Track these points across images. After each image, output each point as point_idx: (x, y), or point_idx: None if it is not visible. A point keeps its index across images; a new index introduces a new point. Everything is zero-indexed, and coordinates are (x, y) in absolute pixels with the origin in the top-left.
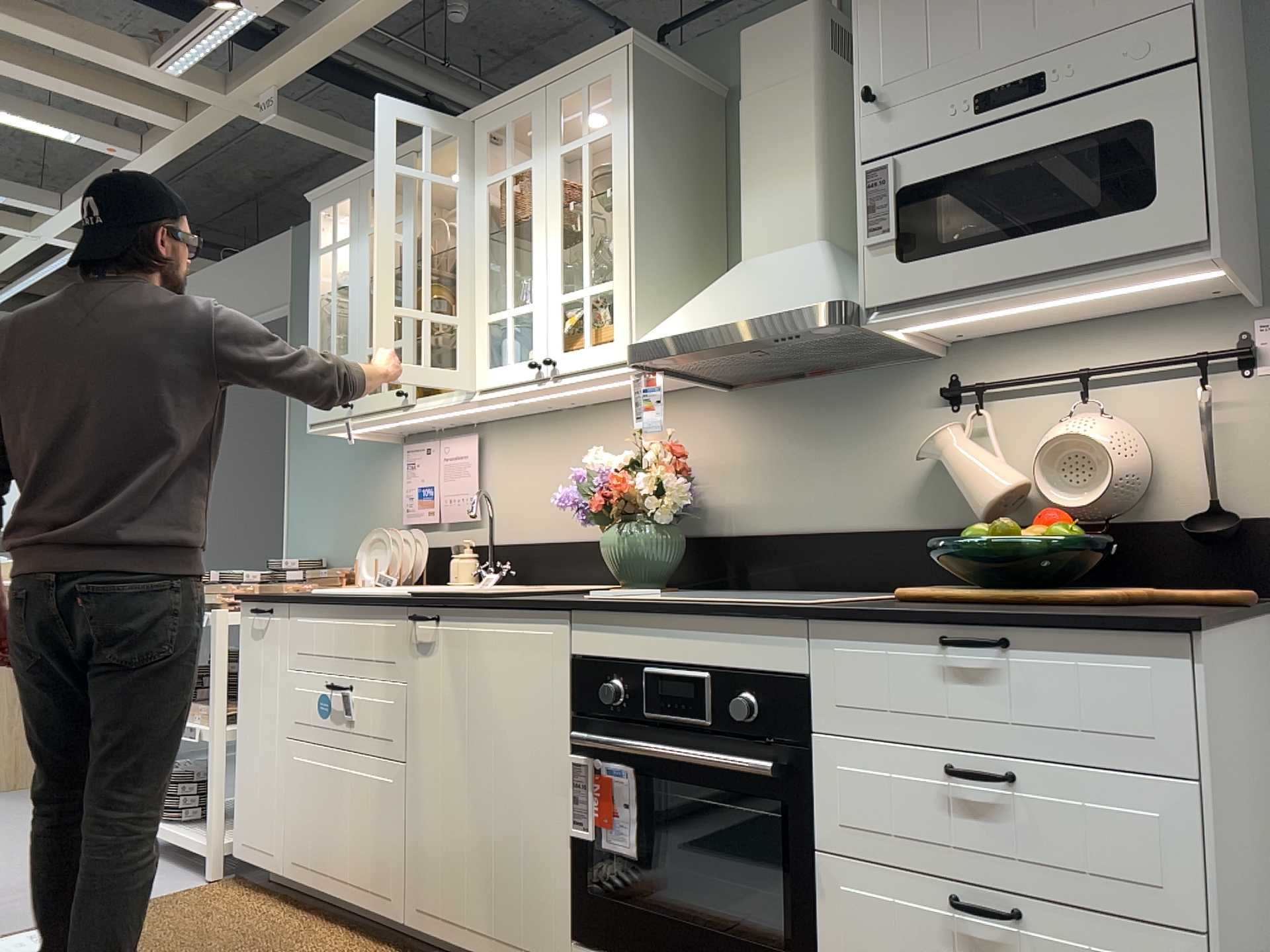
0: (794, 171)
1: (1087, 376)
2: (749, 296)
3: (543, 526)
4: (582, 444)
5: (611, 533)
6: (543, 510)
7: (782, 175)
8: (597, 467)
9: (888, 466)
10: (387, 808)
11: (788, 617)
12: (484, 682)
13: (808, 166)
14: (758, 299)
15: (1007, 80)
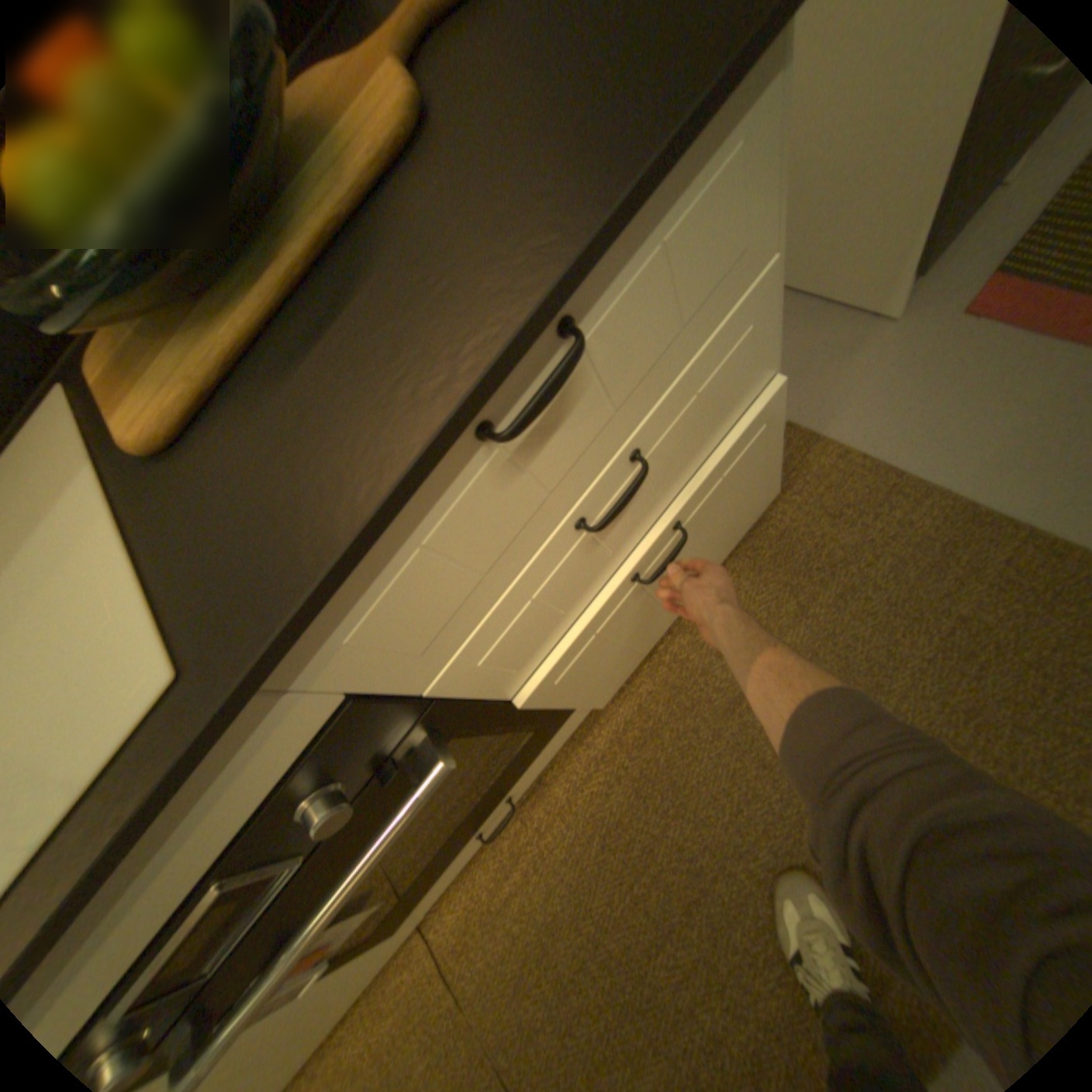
0: None
1: None
2: None
3: None
4: None
5: None
6: None
7: None
8: None
9: None
10: None
11: (204, 746)
12: None
13: None
14: None
15: None
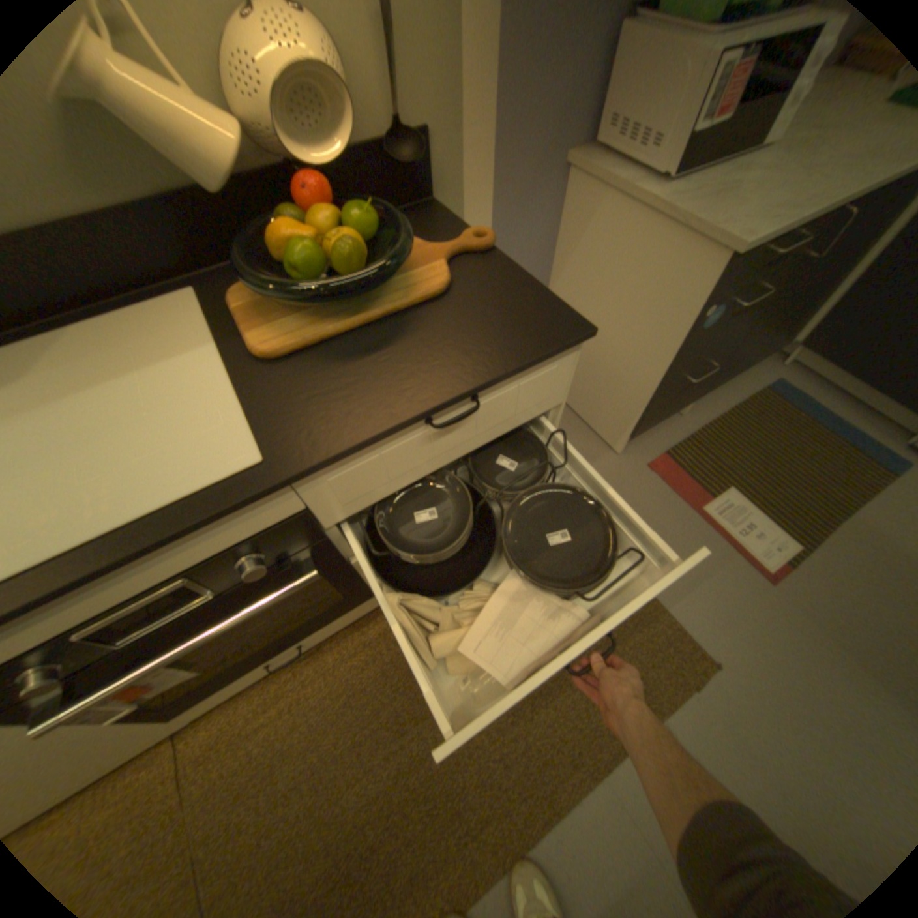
0: None
1: None
2: None
3: None
4: None
5: None
6: None
7: None
8: None
9: None
10: None
11: (265, 494)
12: None
13: None
14: None
15: None
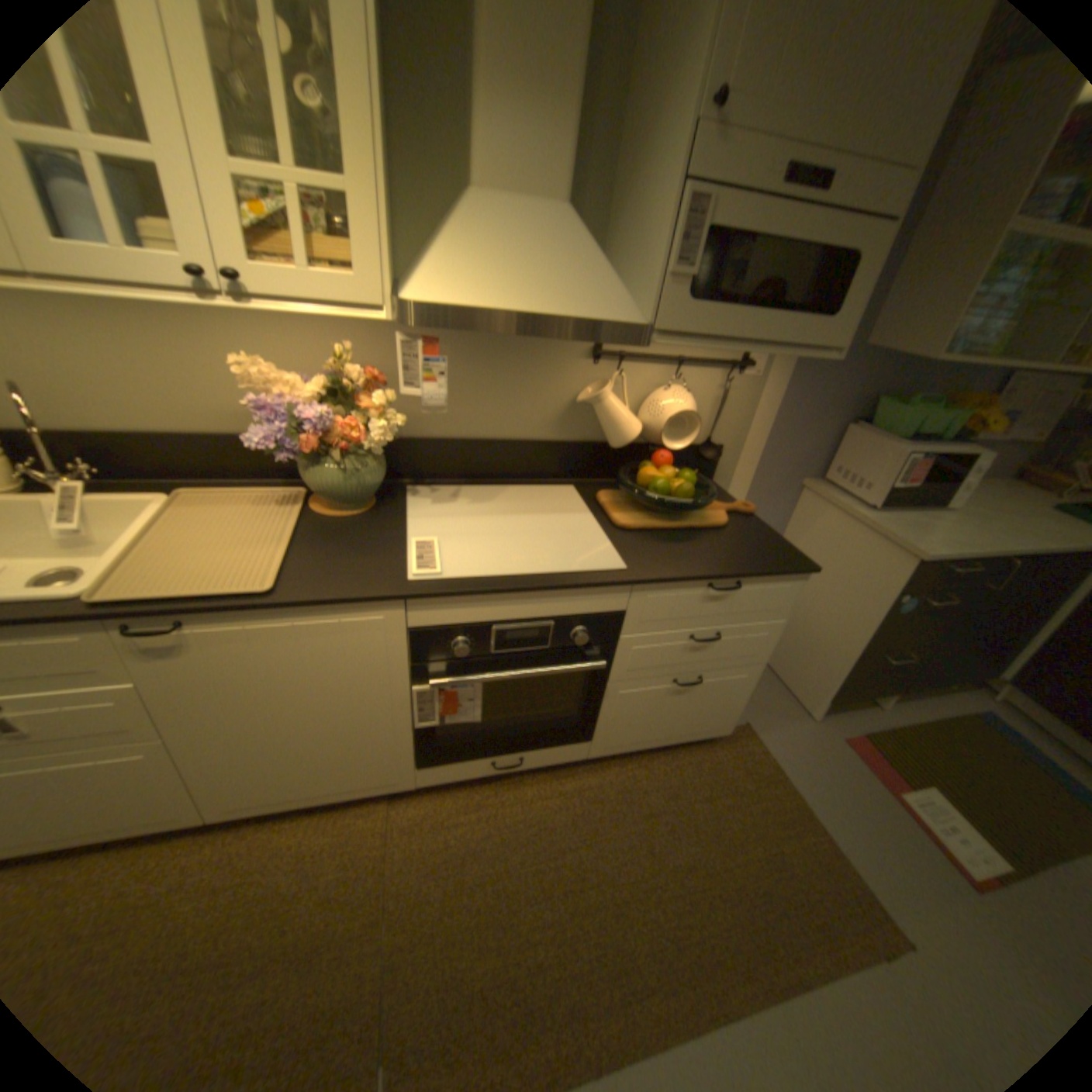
0: (556, 96)
1: (681, 361)
2: (540, 274)
3: (126, 414)
4: (173, 321)
5: (321, 465)
6: (120, 395)
7: (540, 92)
8: (256, 380)
9: (544, 397)
10: (146, 774)
11: (625, 586)
12: (288, 662)
13: (572, 100)
14: (556, 285)
15: (817, 162)
